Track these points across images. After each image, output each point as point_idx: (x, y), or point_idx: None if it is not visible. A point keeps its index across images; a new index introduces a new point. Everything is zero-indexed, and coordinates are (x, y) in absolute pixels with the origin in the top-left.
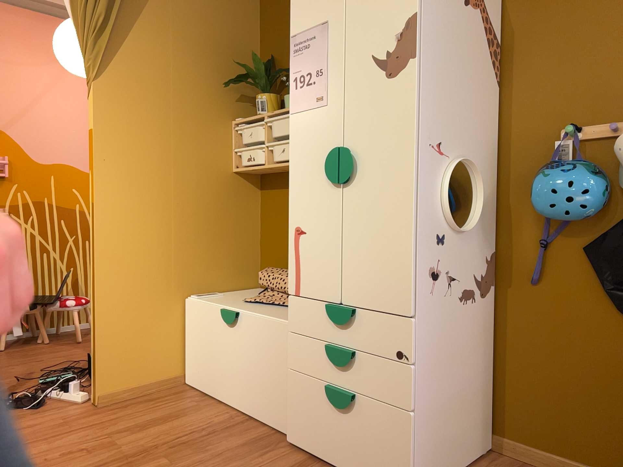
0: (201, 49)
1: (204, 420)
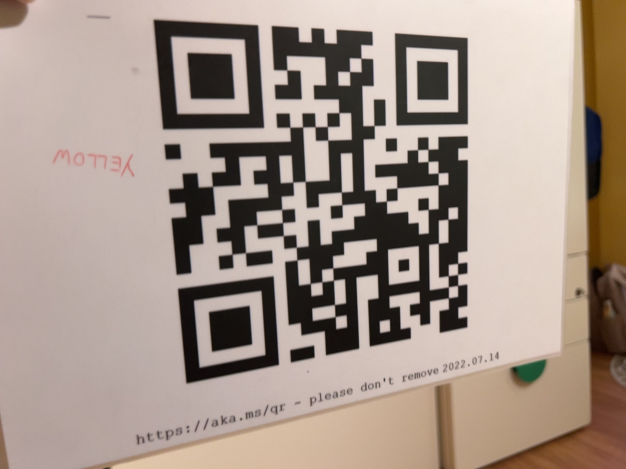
0: None
1: None
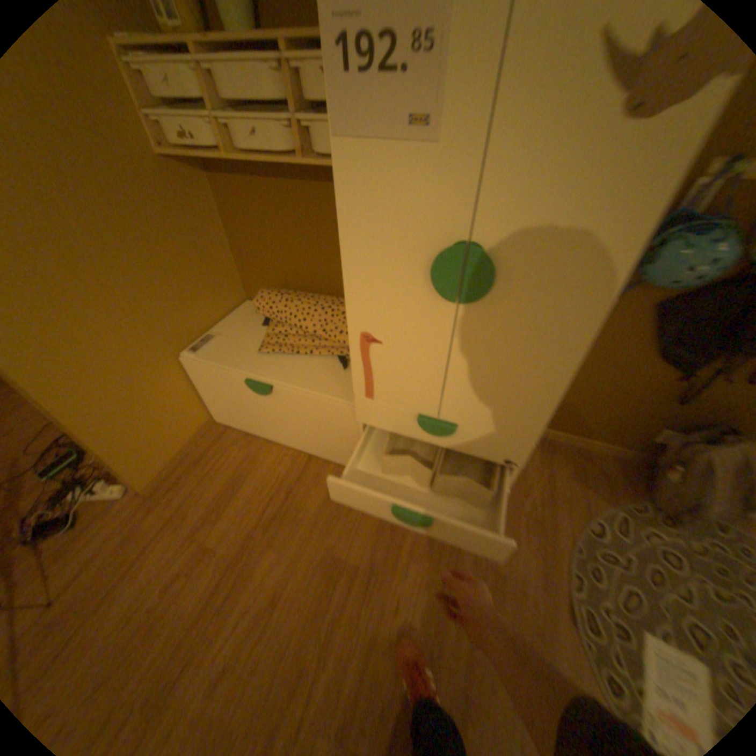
0: None
1: (270, 473)
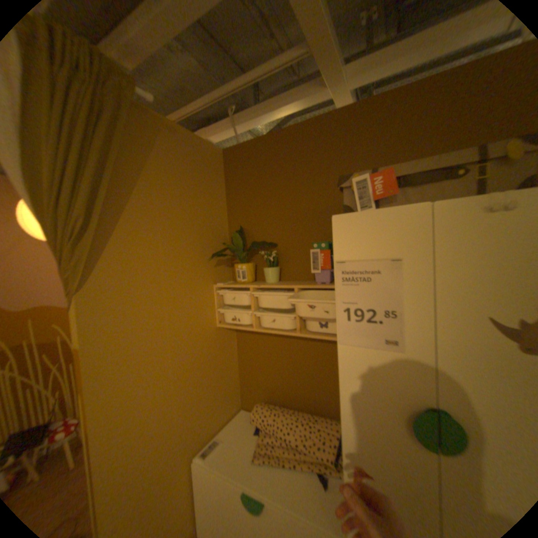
0: (185, 229)
1: None
